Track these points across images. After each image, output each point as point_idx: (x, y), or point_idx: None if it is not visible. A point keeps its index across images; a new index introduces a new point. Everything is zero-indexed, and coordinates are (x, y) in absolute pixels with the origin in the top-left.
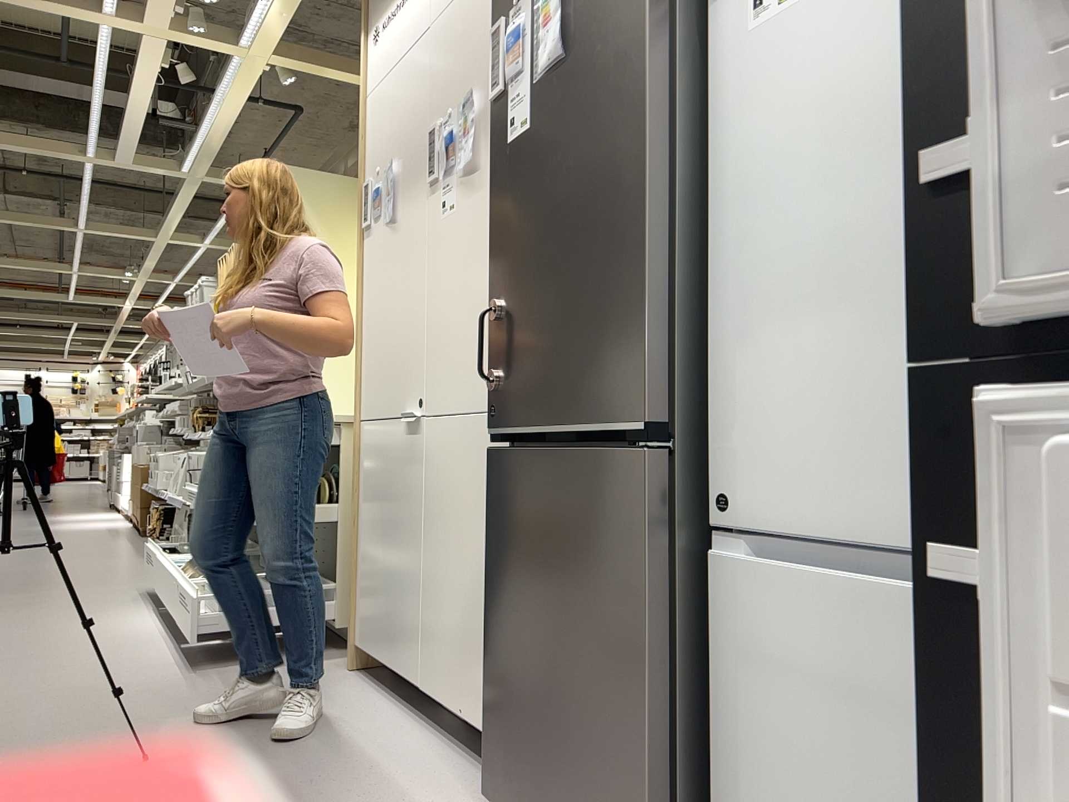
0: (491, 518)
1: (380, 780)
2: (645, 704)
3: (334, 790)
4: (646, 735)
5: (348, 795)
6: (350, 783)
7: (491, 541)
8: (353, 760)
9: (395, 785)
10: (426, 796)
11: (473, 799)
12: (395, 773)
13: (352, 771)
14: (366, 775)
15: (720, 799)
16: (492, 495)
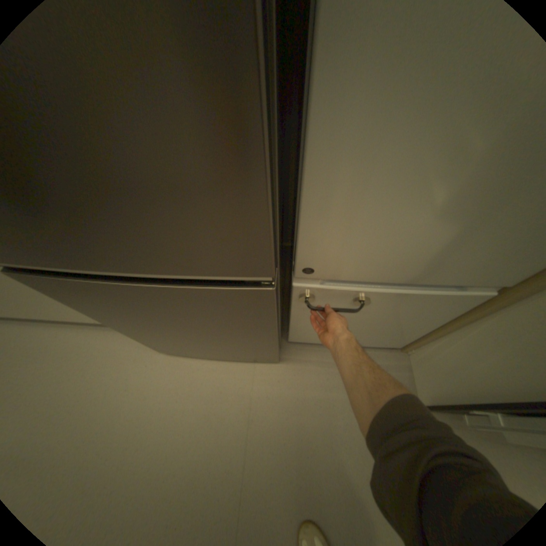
0: (66, 301)
1: (94, 377)
2: (272, 341)
3: (82, 404)
4: (272, 344)
5: (94, 399)
6: (83, 392)
7: (80, 309)
8: (62, 378)
9: (105, 373)
10: (126, 366)
11: (146, 349)
12: (94, 367)
13: (72, 385)
14: (83, 381)
15: (290, 327)
16: (50, 293)
